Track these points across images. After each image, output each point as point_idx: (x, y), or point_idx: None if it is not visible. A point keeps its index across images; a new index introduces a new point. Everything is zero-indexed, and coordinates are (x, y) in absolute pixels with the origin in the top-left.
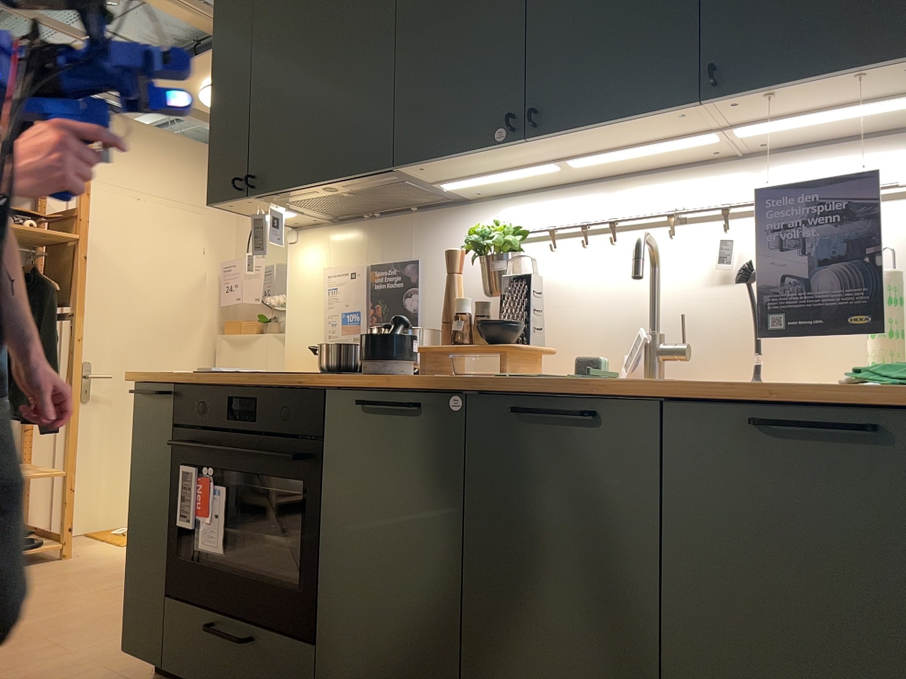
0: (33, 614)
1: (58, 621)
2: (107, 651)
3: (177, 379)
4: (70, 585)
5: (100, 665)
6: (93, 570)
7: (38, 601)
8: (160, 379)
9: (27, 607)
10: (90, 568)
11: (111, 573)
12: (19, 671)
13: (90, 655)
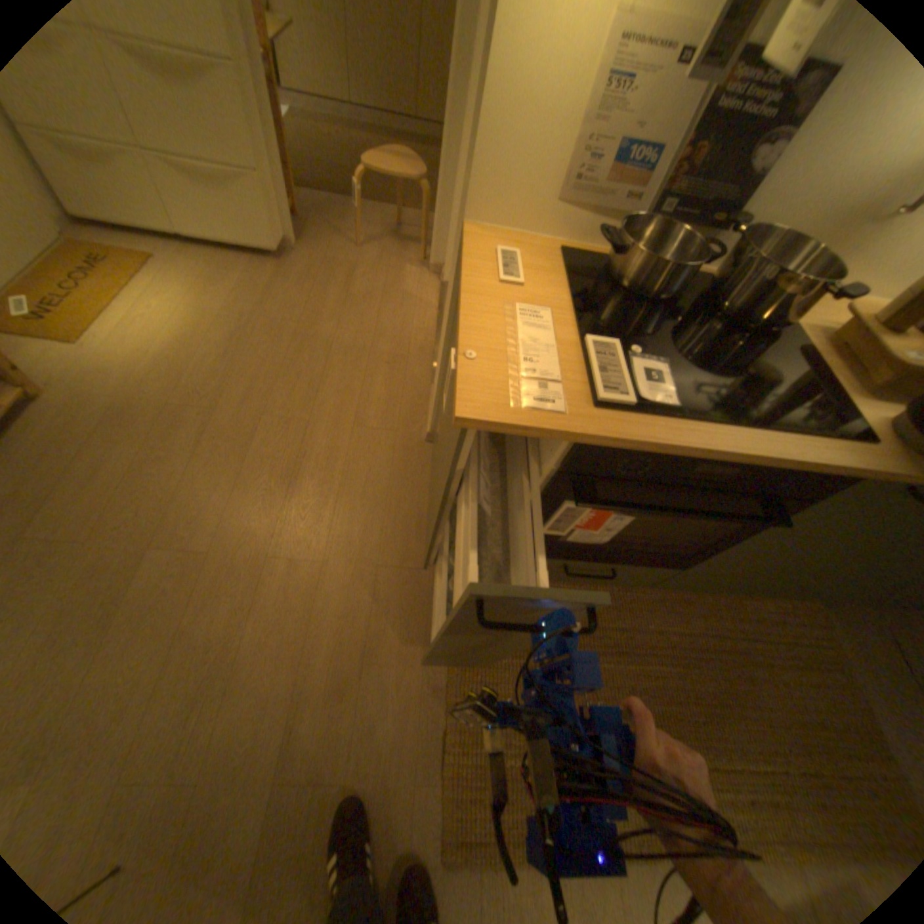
0: (183, 524)
1: (233, 523)
2: (347, 543)
3: (585, 431)
4: (140, 454)
5: (369, 563)
6: (117, 411)
7: (151, 499)
8: (555, 436)
9: (155, 516)
10: (105, 407)
11: (150, 409)
12: (317, 612)
13: (342, 555)
